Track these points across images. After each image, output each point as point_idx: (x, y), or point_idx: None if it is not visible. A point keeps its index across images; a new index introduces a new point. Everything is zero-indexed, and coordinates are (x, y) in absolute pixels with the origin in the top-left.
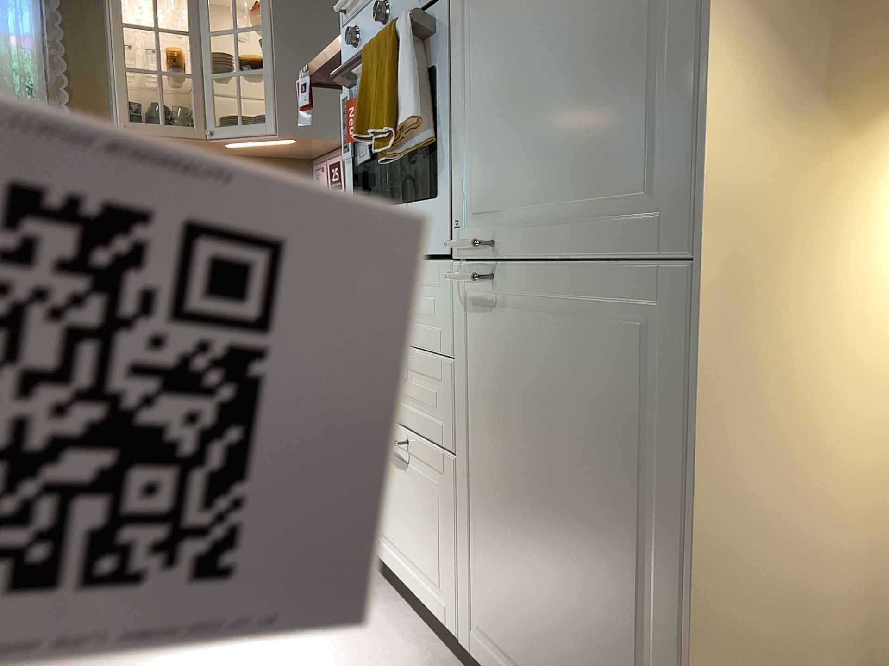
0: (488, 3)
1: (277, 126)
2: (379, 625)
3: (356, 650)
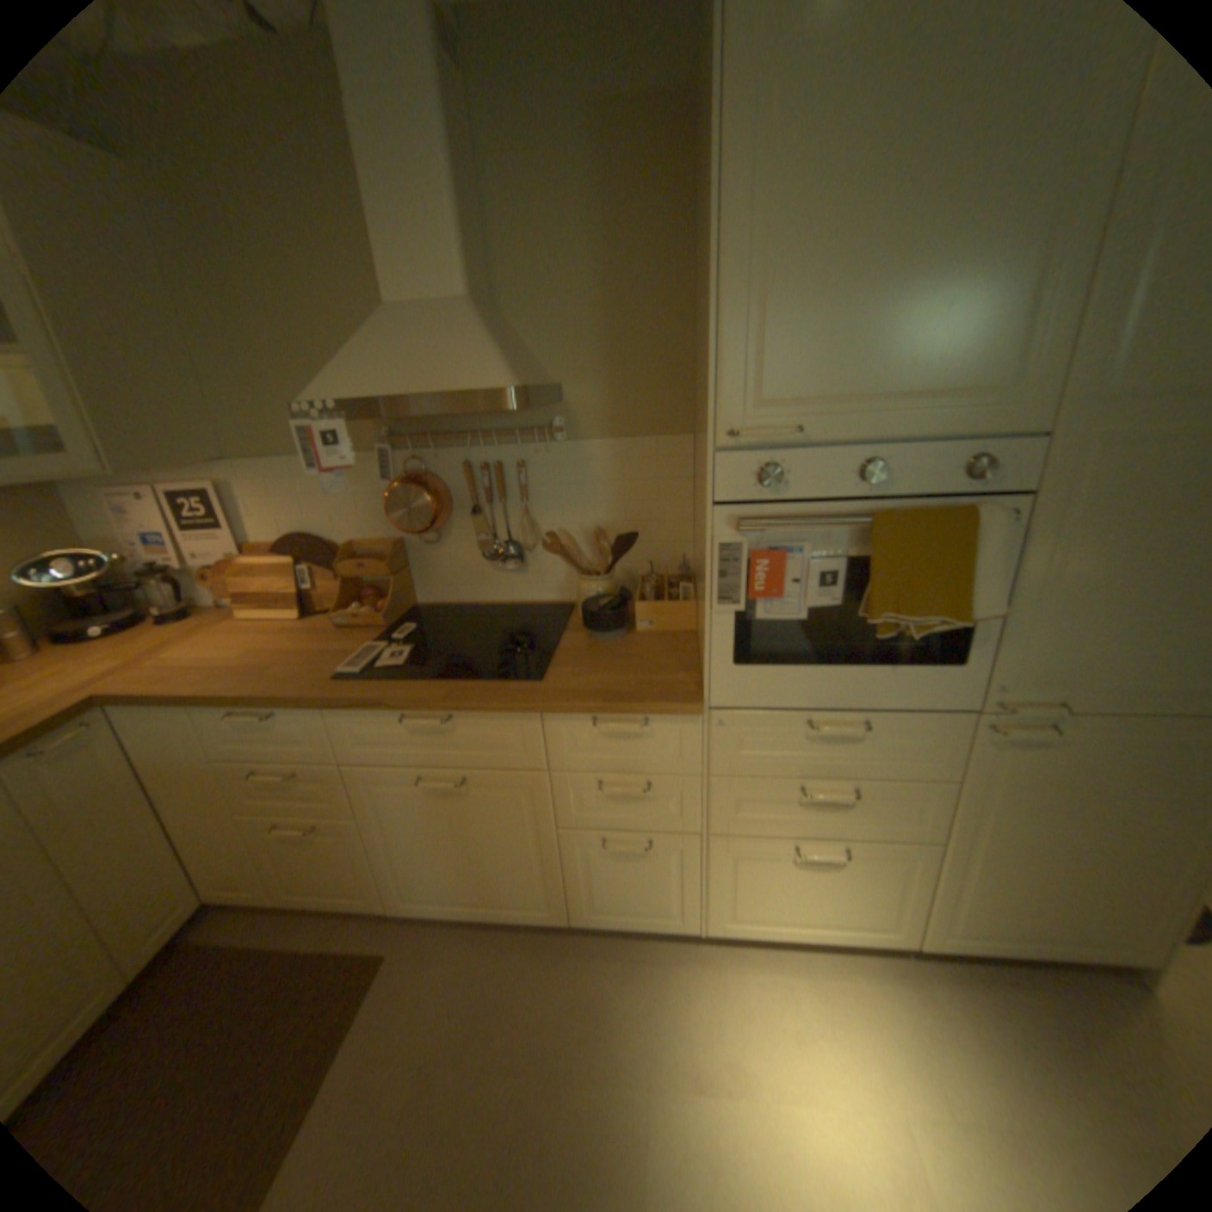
0: (1101, 523)
1: (103, 460)
2: (803, 986)
3: (838, 1022)
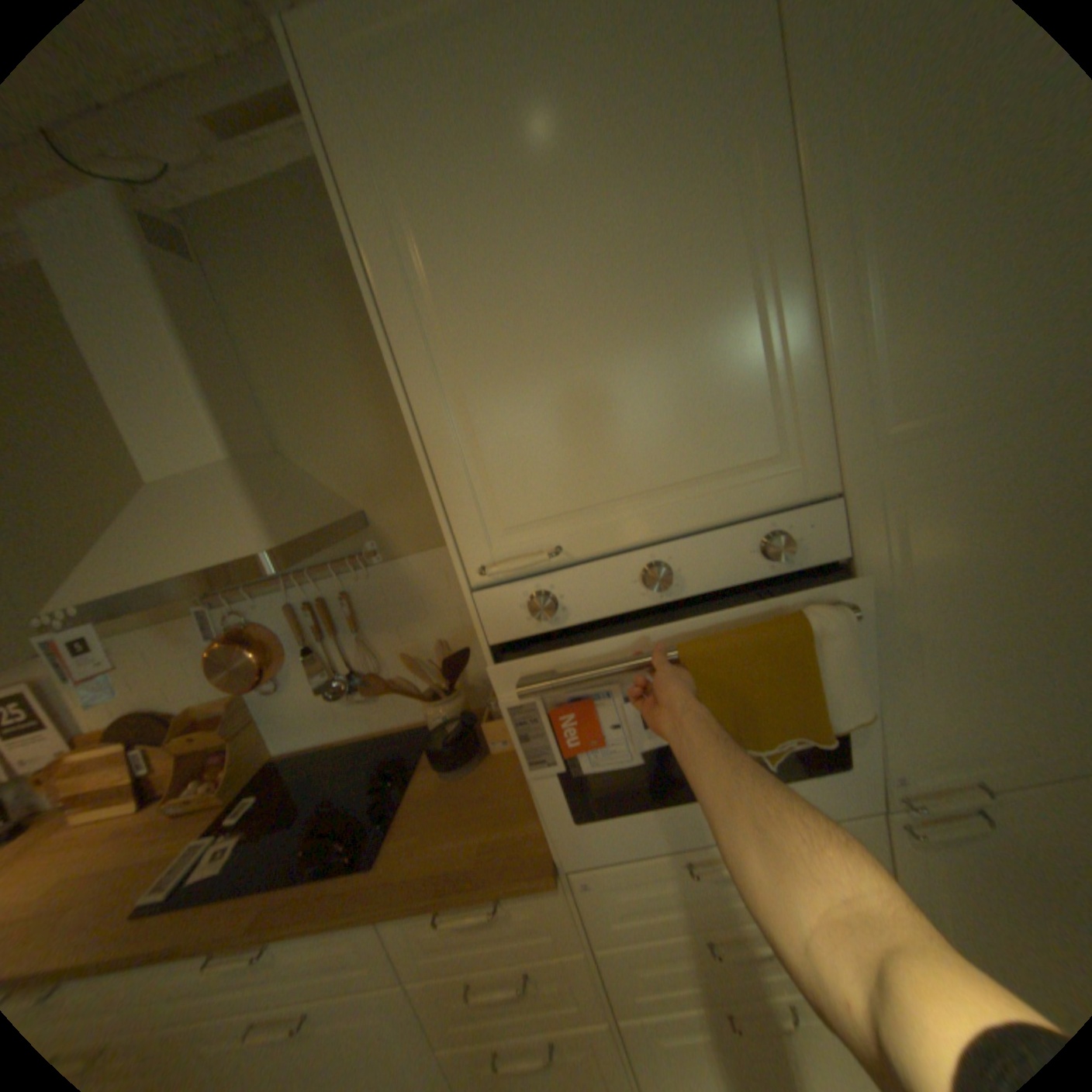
0: (941, 576)
1: None
2: None
3: None
